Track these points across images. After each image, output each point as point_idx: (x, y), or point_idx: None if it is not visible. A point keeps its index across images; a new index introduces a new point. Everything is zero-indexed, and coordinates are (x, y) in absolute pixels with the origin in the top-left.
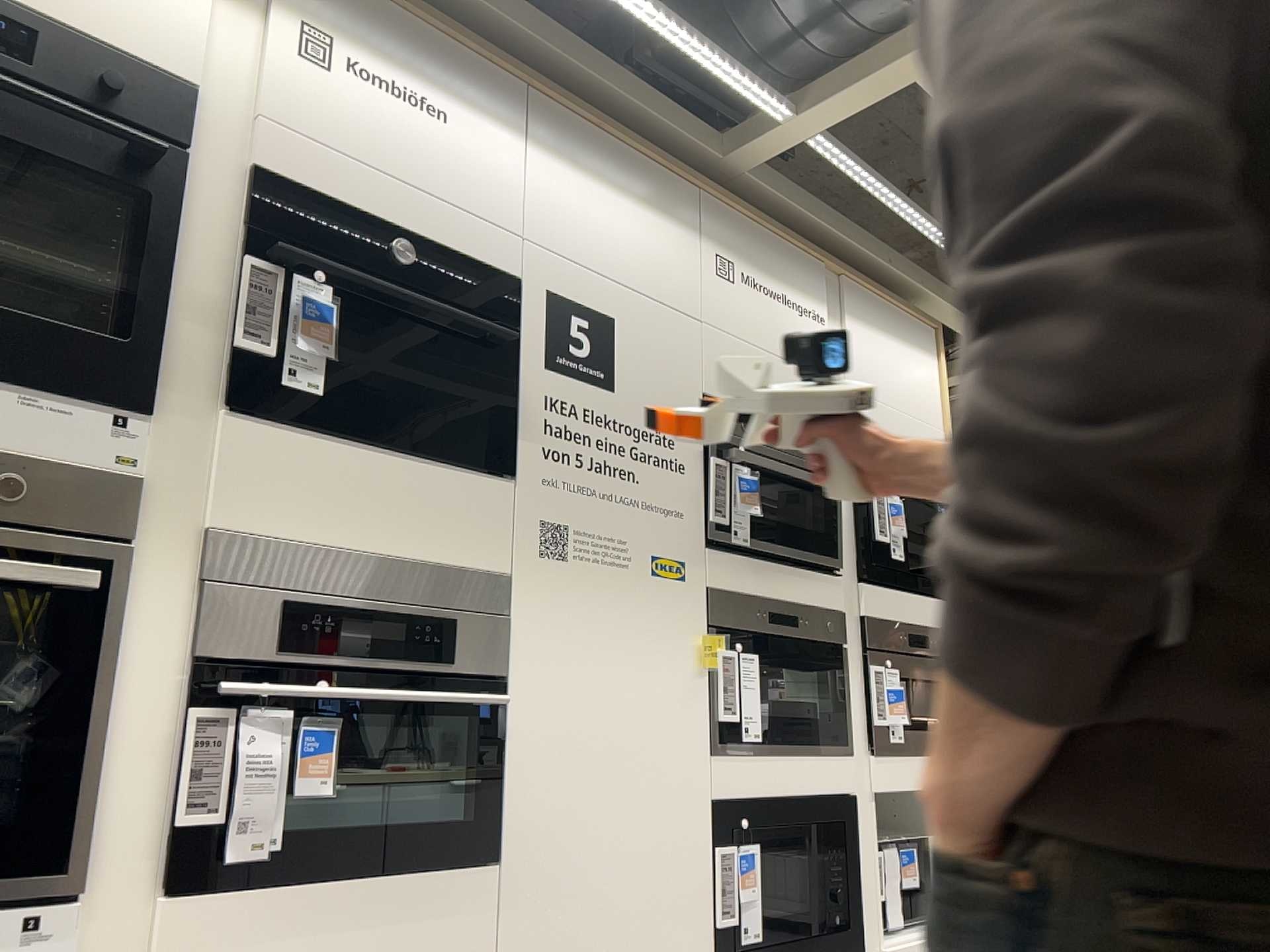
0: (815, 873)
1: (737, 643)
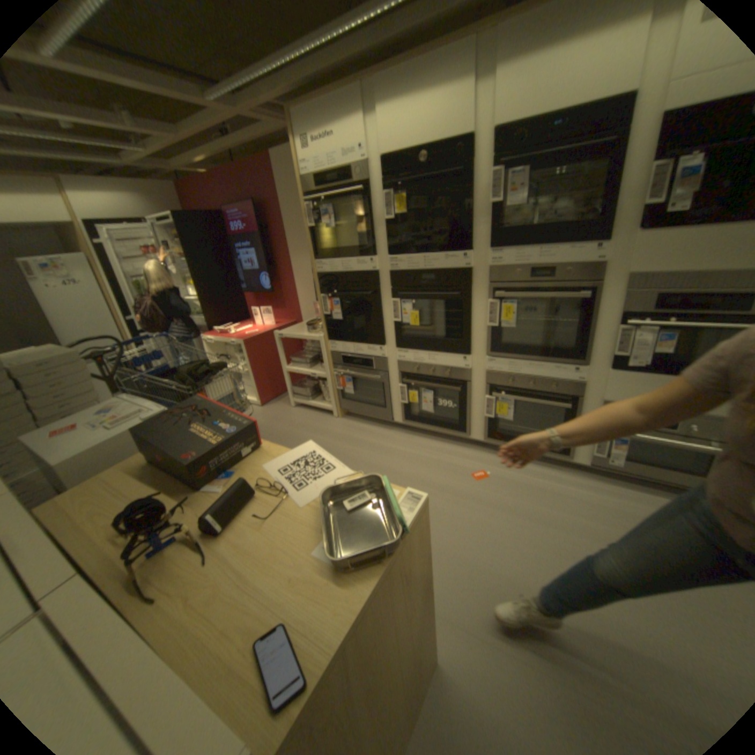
0: None
1: None
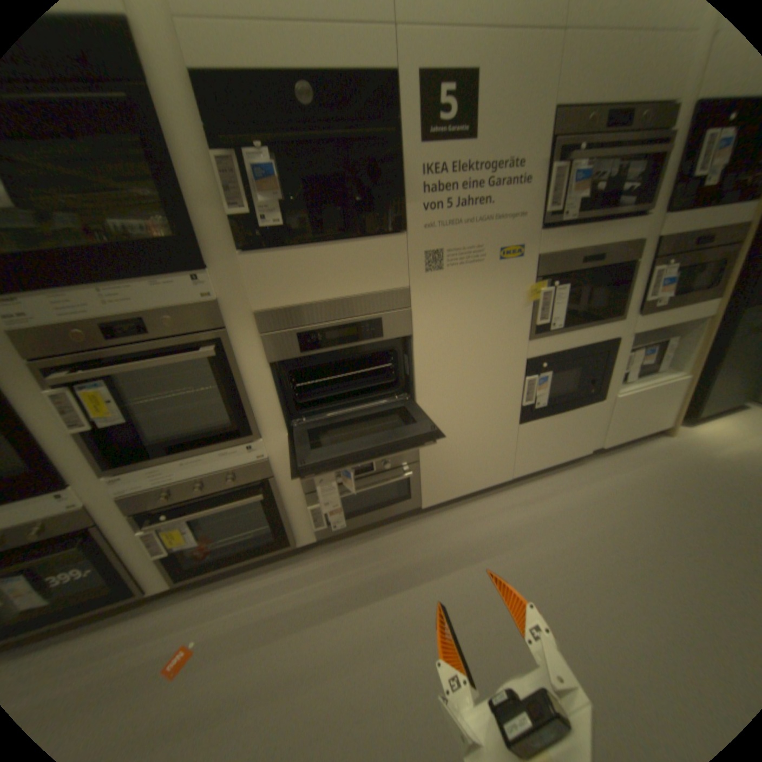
0: (582, 376)
1: (553, 282)
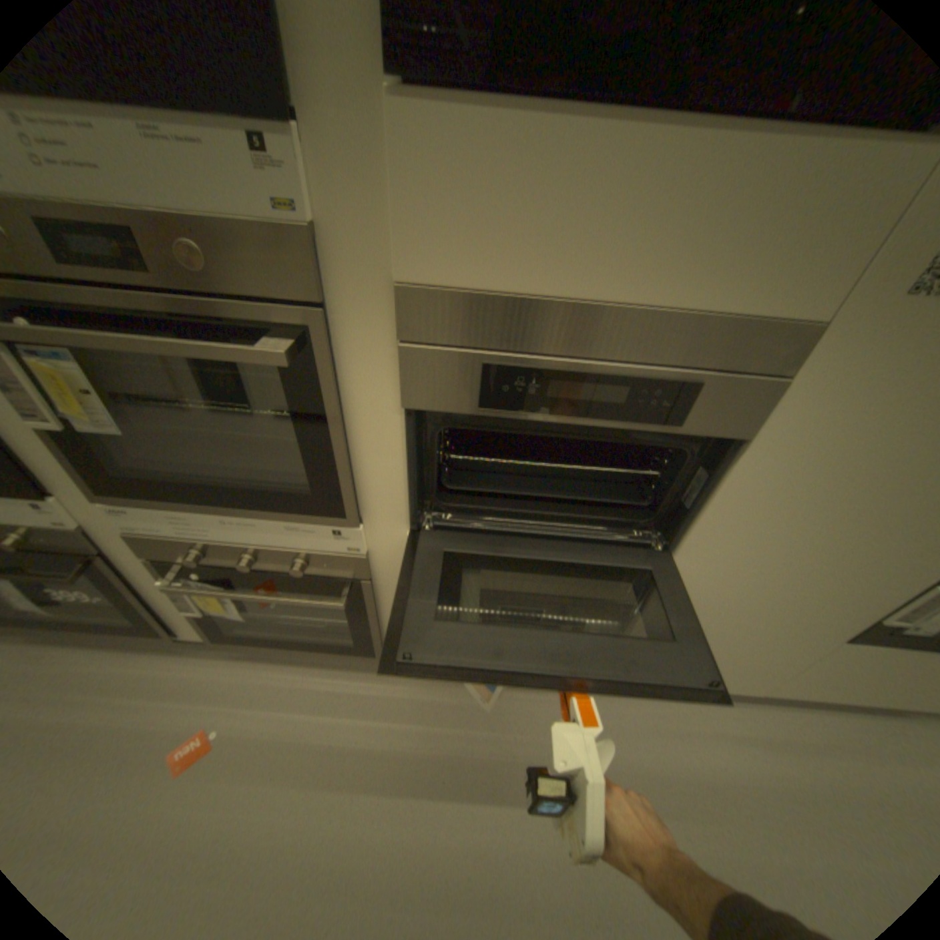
0: None
1: None
